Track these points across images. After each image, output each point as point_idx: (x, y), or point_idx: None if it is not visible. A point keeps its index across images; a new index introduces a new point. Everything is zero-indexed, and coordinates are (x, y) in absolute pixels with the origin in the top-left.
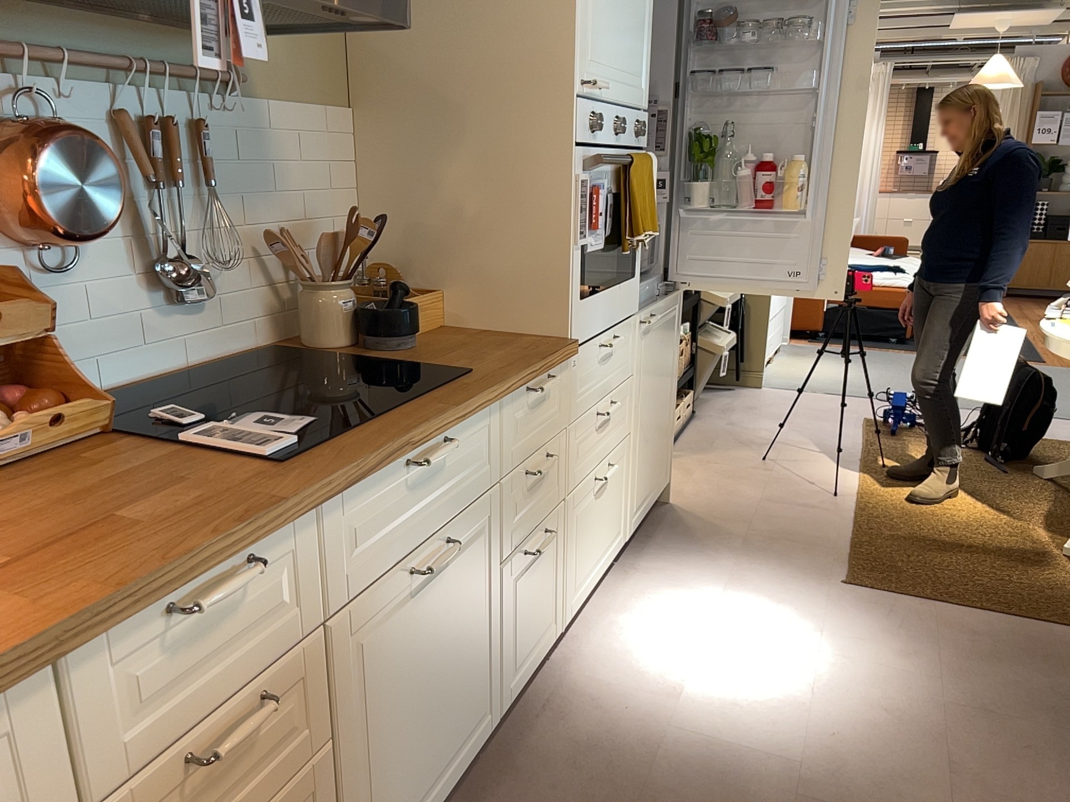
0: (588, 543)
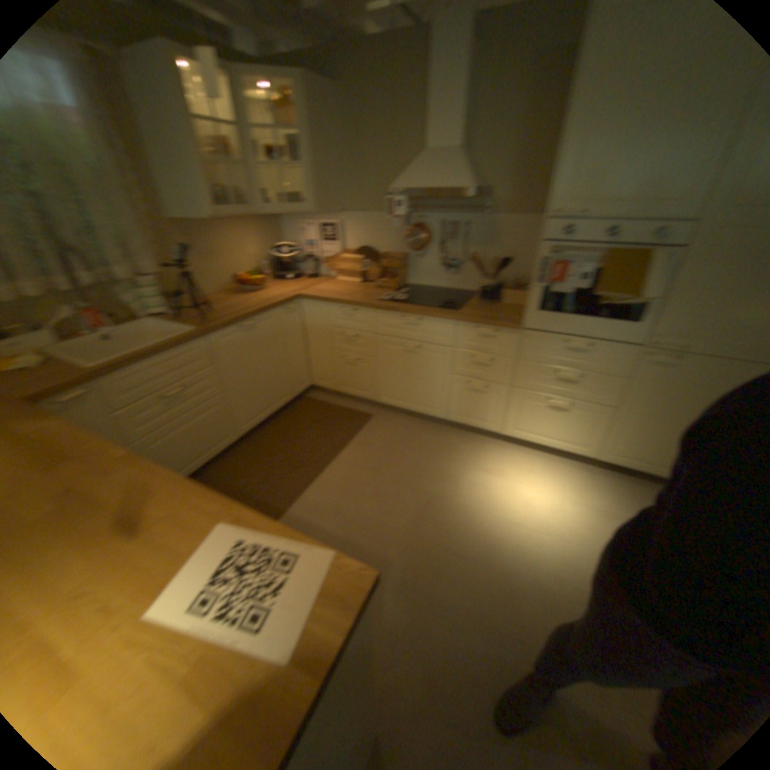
0: (537, 421)
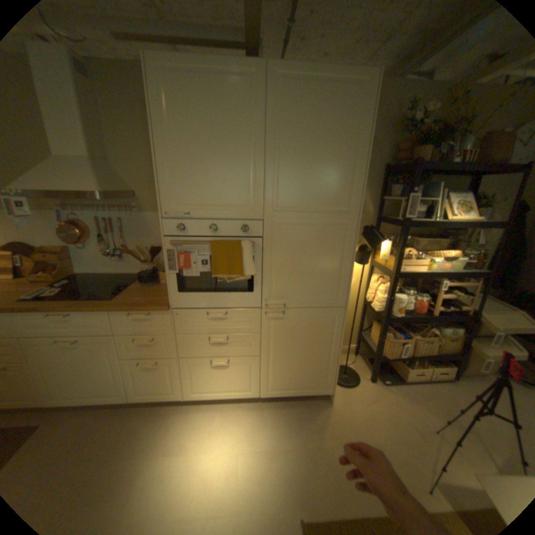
0: (206, 382)
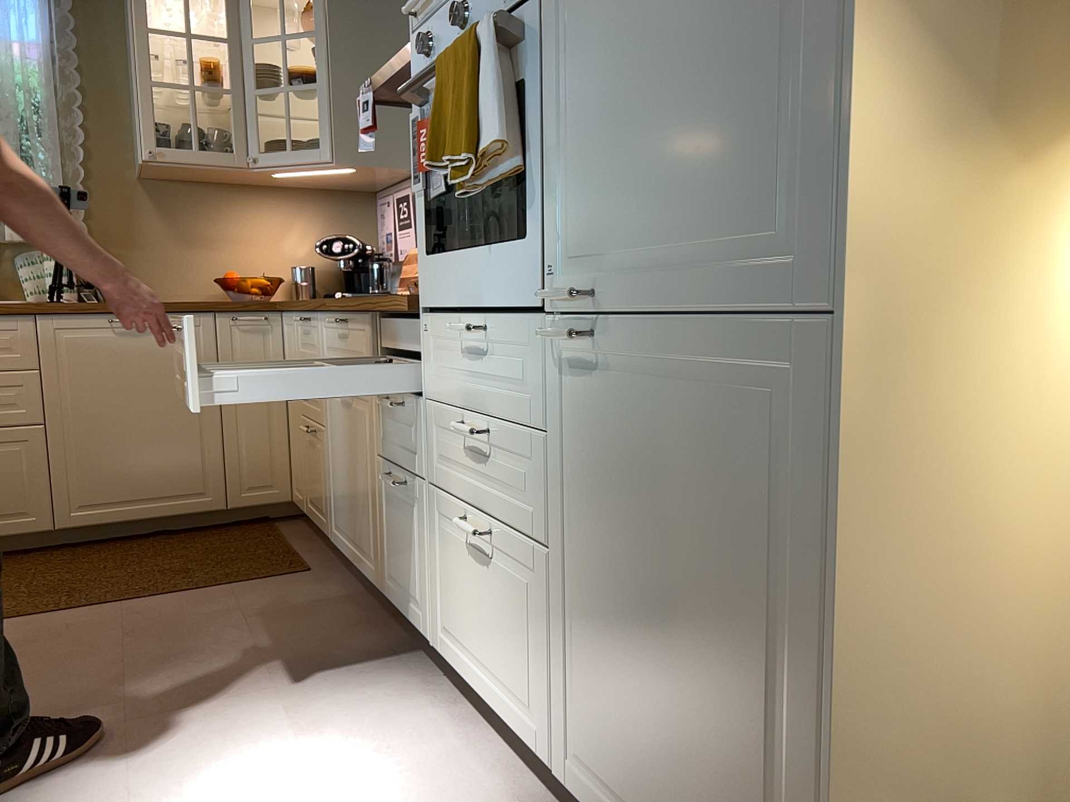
0: (463, 605)
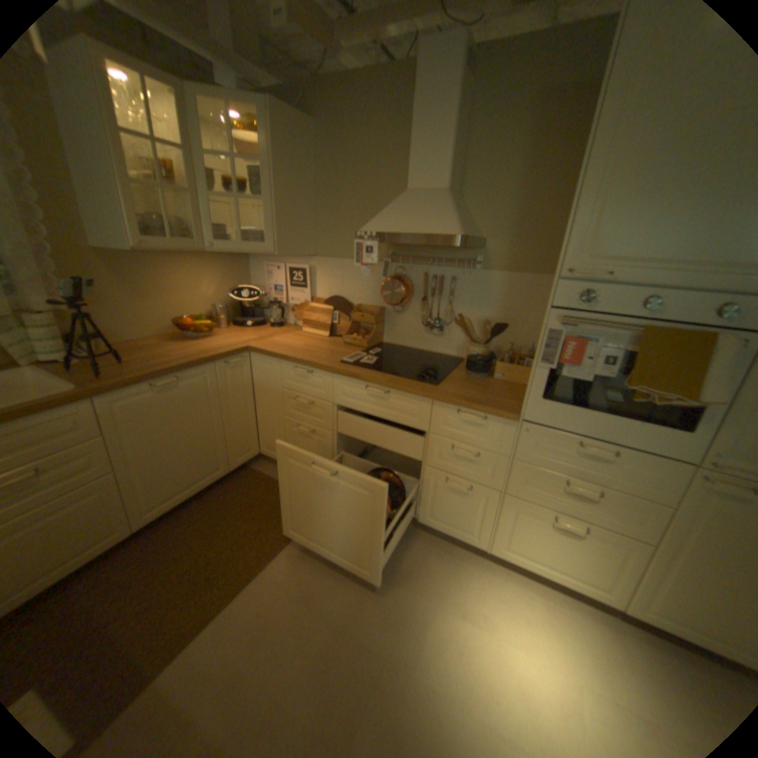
0: (536, 544)
